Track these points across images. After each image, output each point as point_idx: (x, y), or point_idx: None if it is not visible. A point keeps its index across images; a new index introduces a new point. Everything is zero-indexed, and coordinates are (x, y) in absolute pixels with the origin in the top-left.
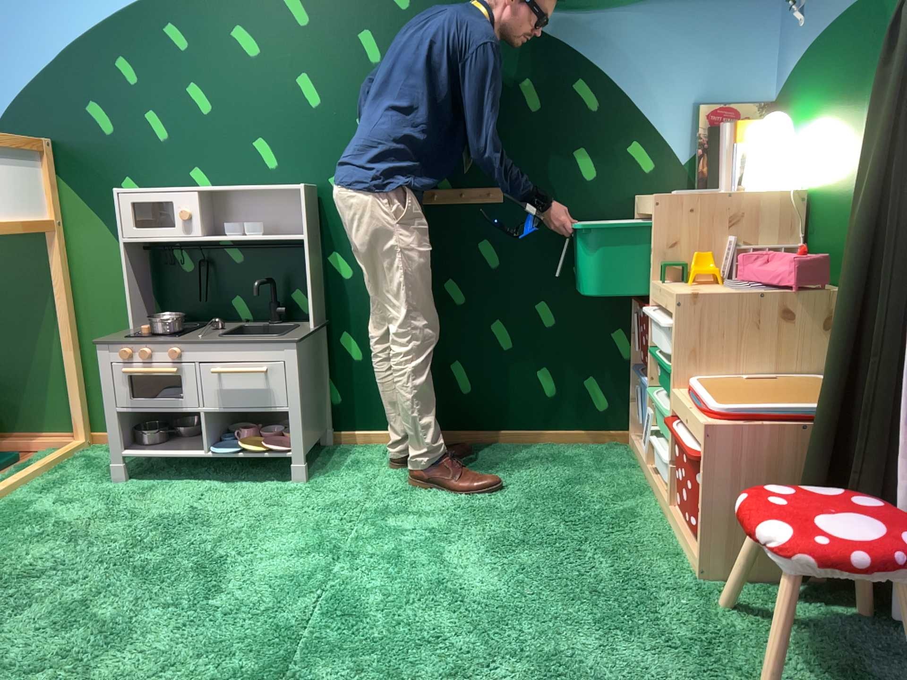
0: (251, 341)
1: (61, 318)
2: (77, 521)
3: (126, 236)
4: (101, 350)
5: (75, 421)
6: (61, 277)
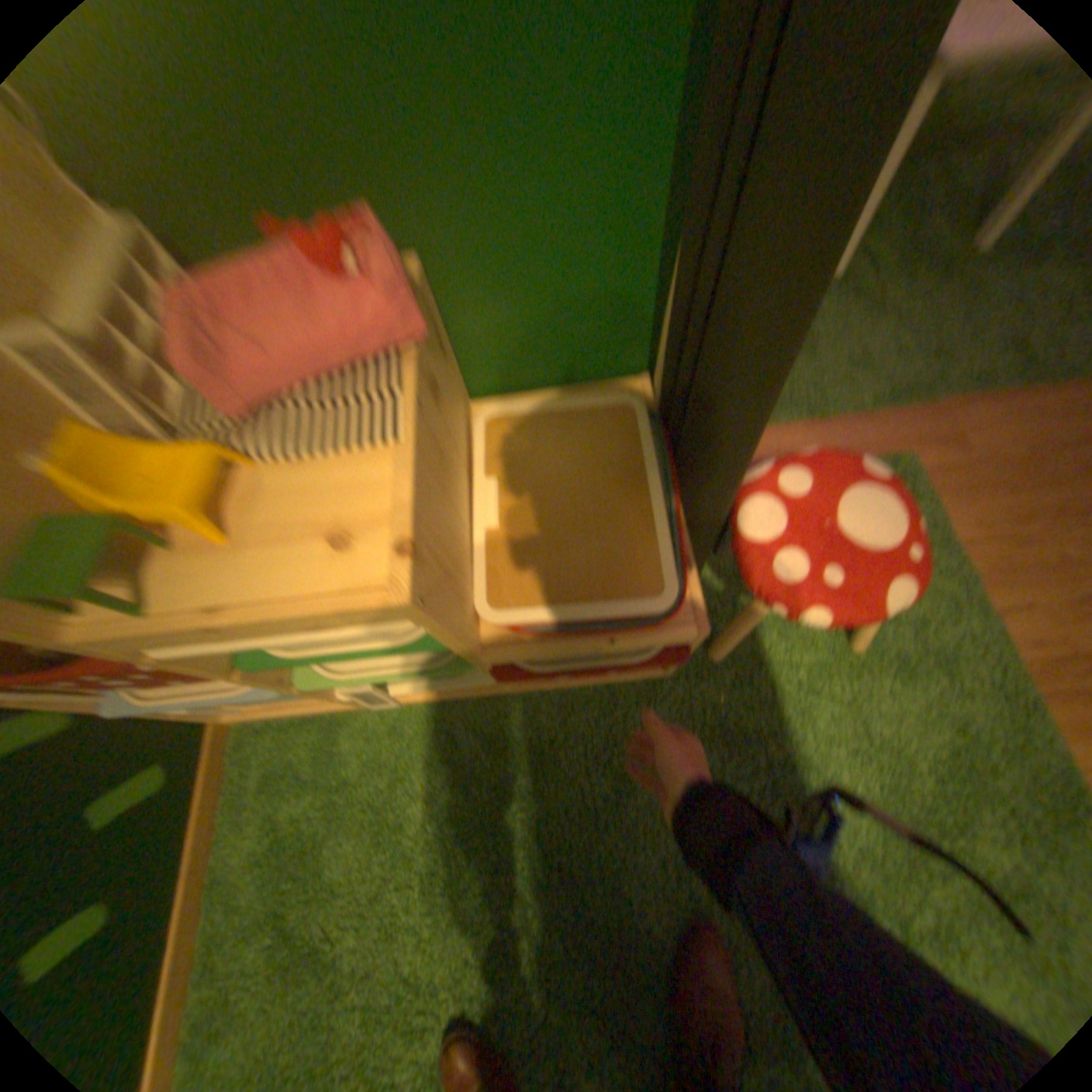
0: None
1: None
2: None
3: None
4: None
5: None
6: None
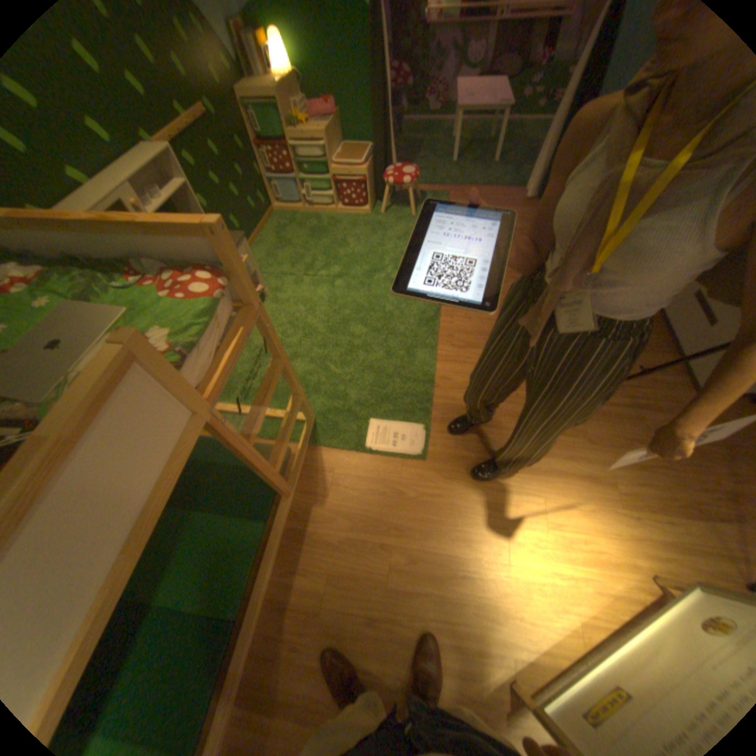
0: None
1: None
2: None
3: None
4: None
5: None
6: None
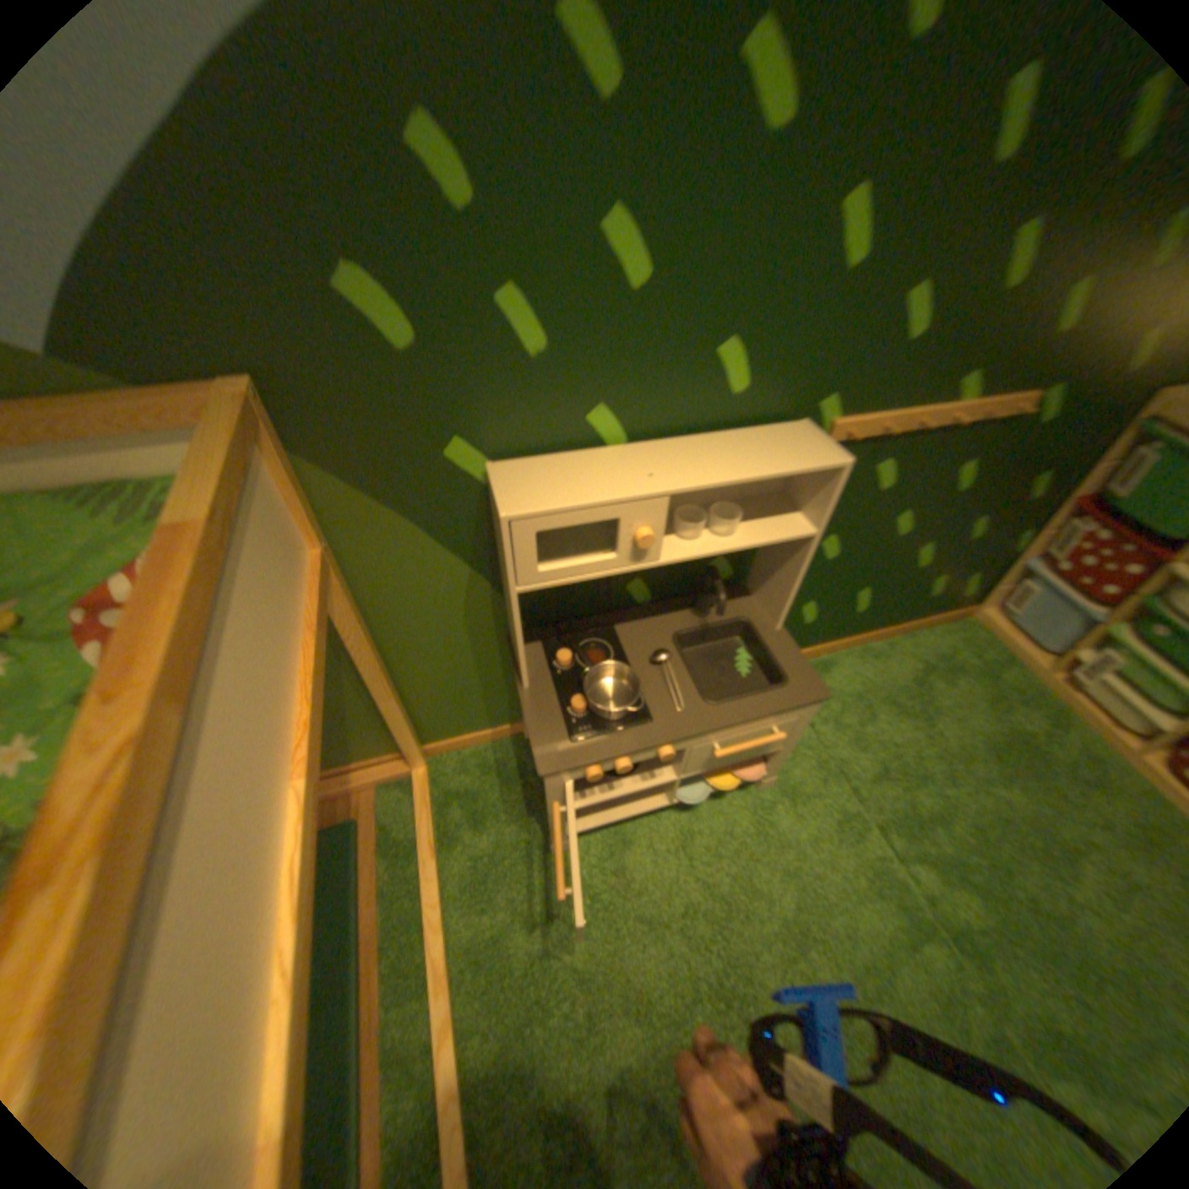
0: (772, 713)
1: (367, 672)
2: (595, 965)
3: (524, 584)
4: (554, 778)
5: (409, 756)
6: (355, 627)
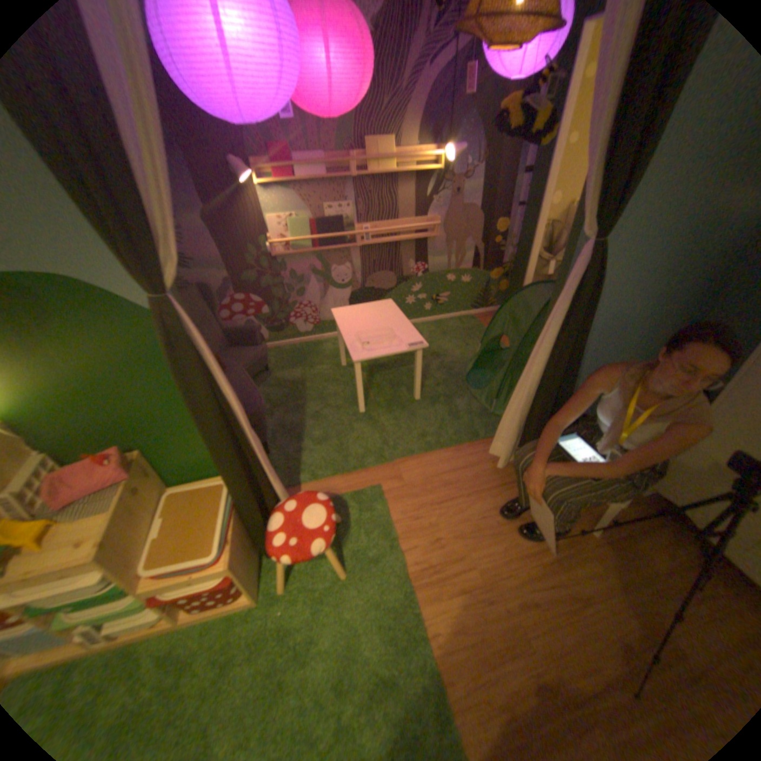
0: None
1: None
2: None
3: None
4: None
5: None
6: None
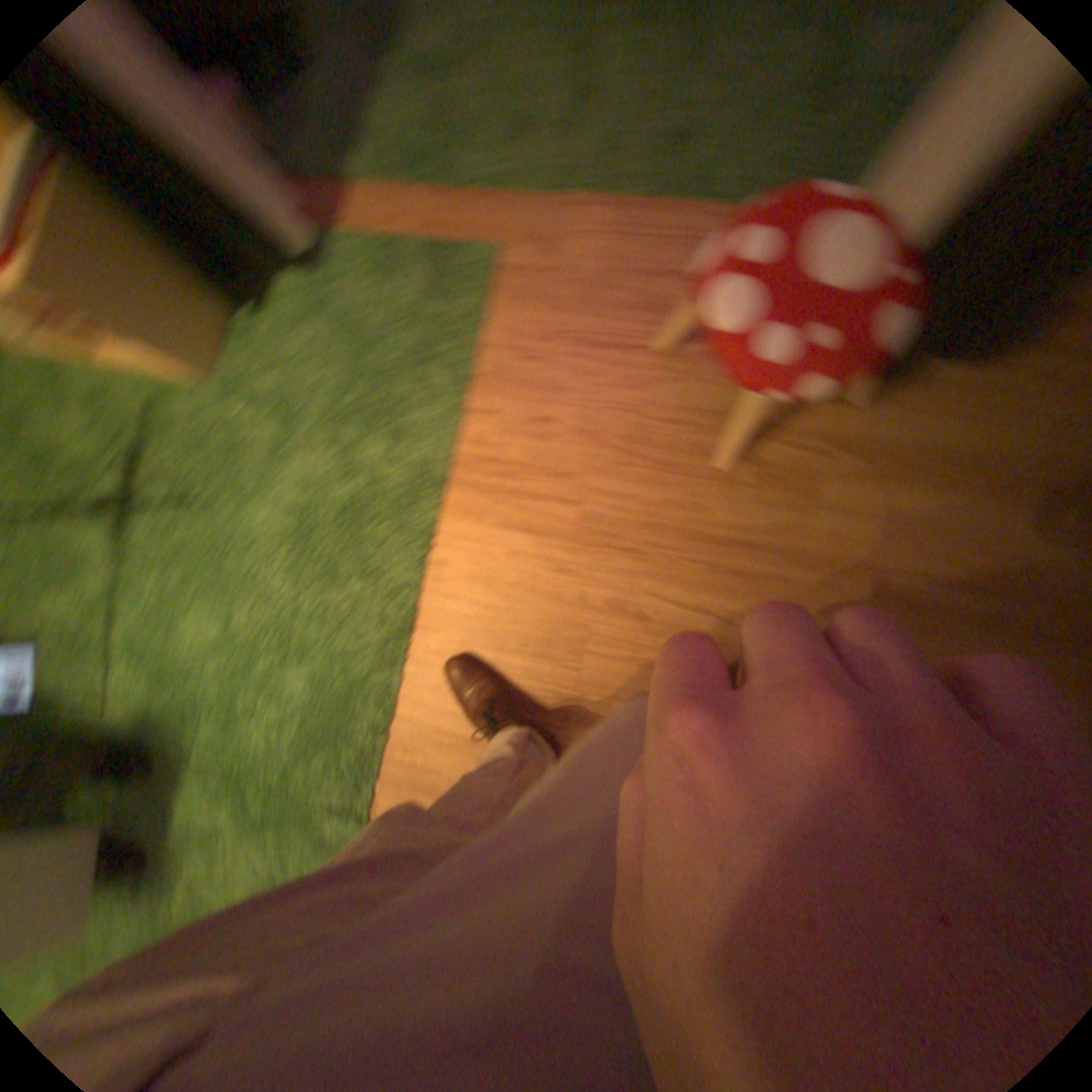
0: None
1: None
2: None
3: None
4: None
5: None
6: None
